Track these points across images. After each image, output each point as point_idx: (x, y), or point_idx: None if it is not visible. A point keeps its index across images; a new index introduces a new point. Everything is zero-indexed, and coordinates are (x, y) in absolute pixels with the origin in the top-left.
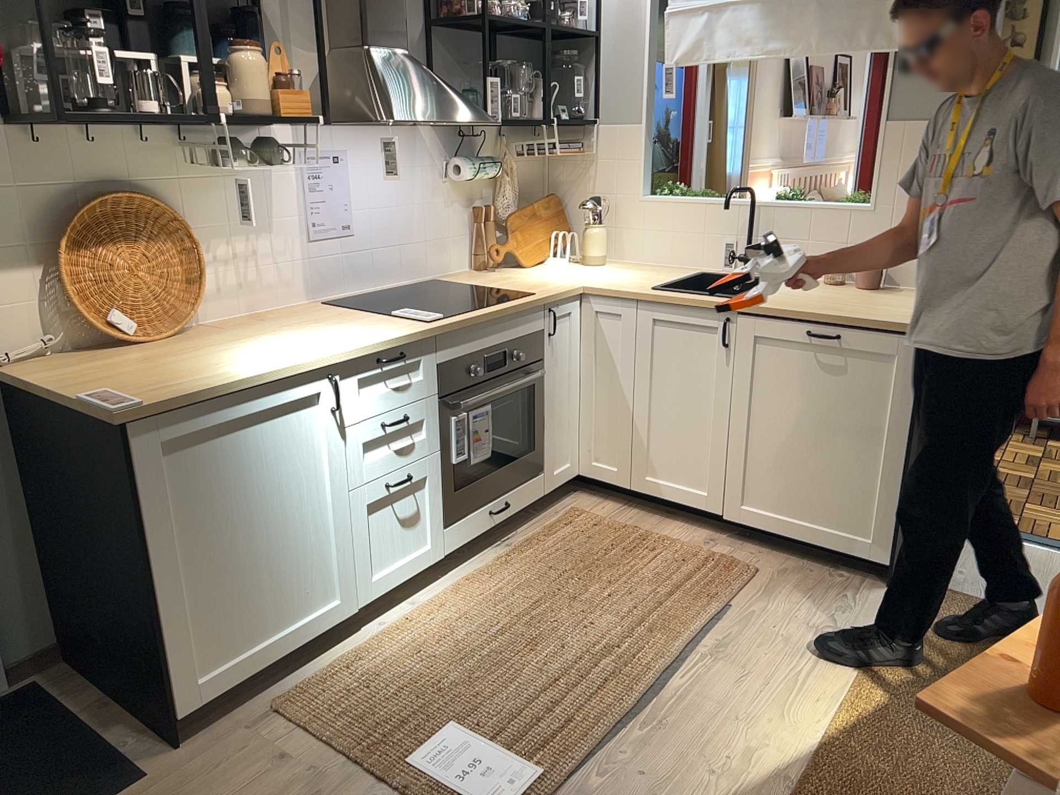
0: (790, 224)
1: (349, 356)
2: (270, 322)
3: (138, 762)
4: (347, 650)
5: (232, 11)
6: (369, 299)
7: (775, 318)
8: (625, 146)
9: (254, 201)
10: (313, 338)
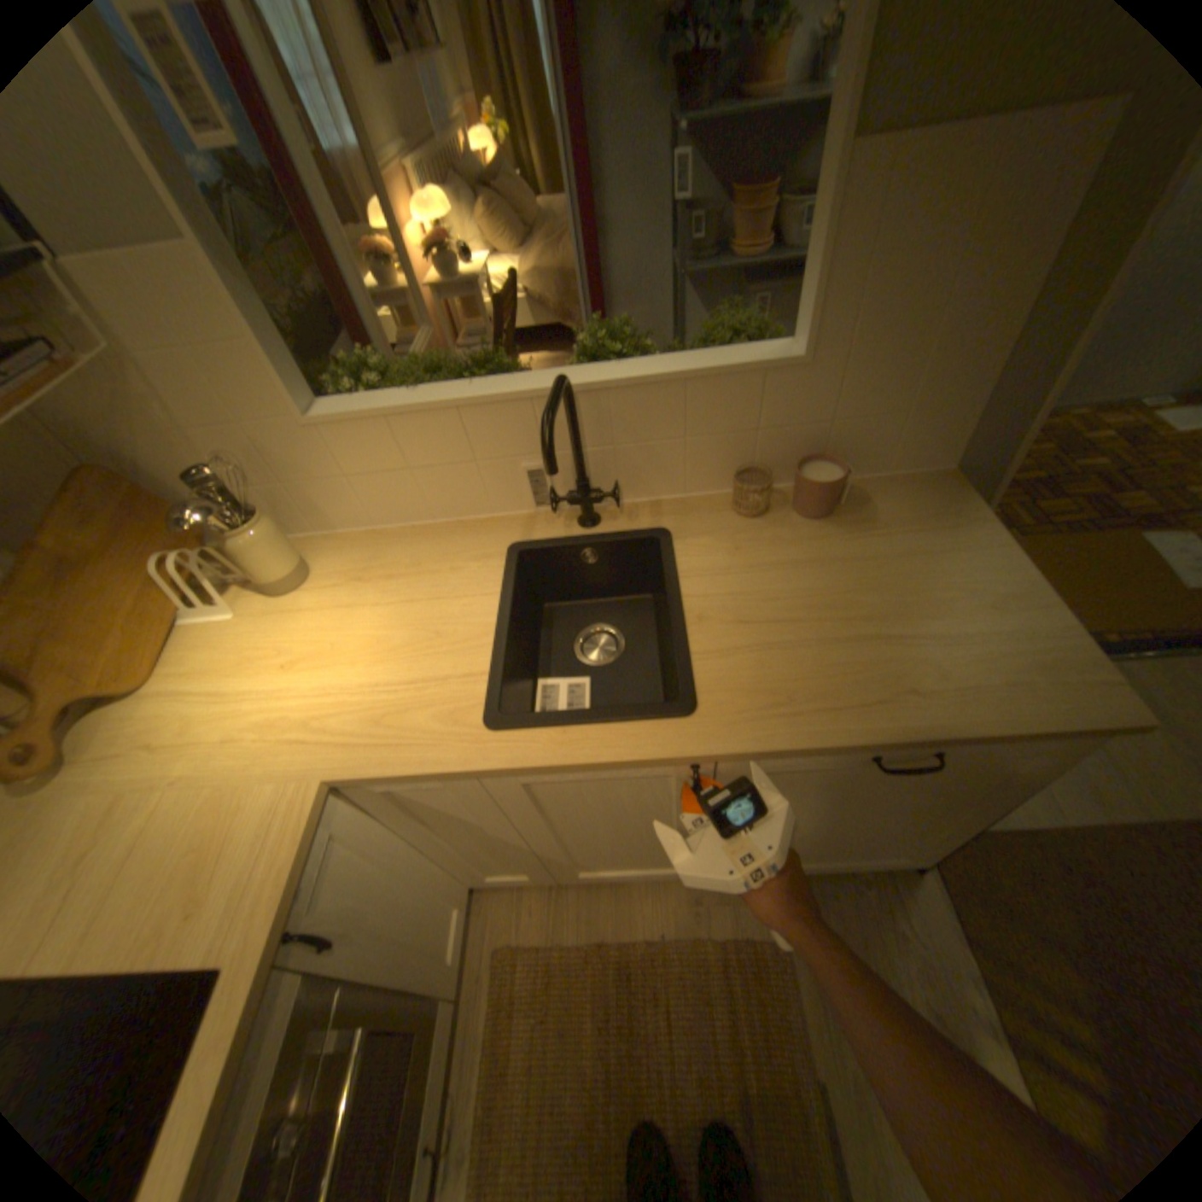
0: (641, 415)
1: None
2: None
3: None
4: None
5: None
6: None
7: (800, 753)
8: (175, 305)
9: None
10: None
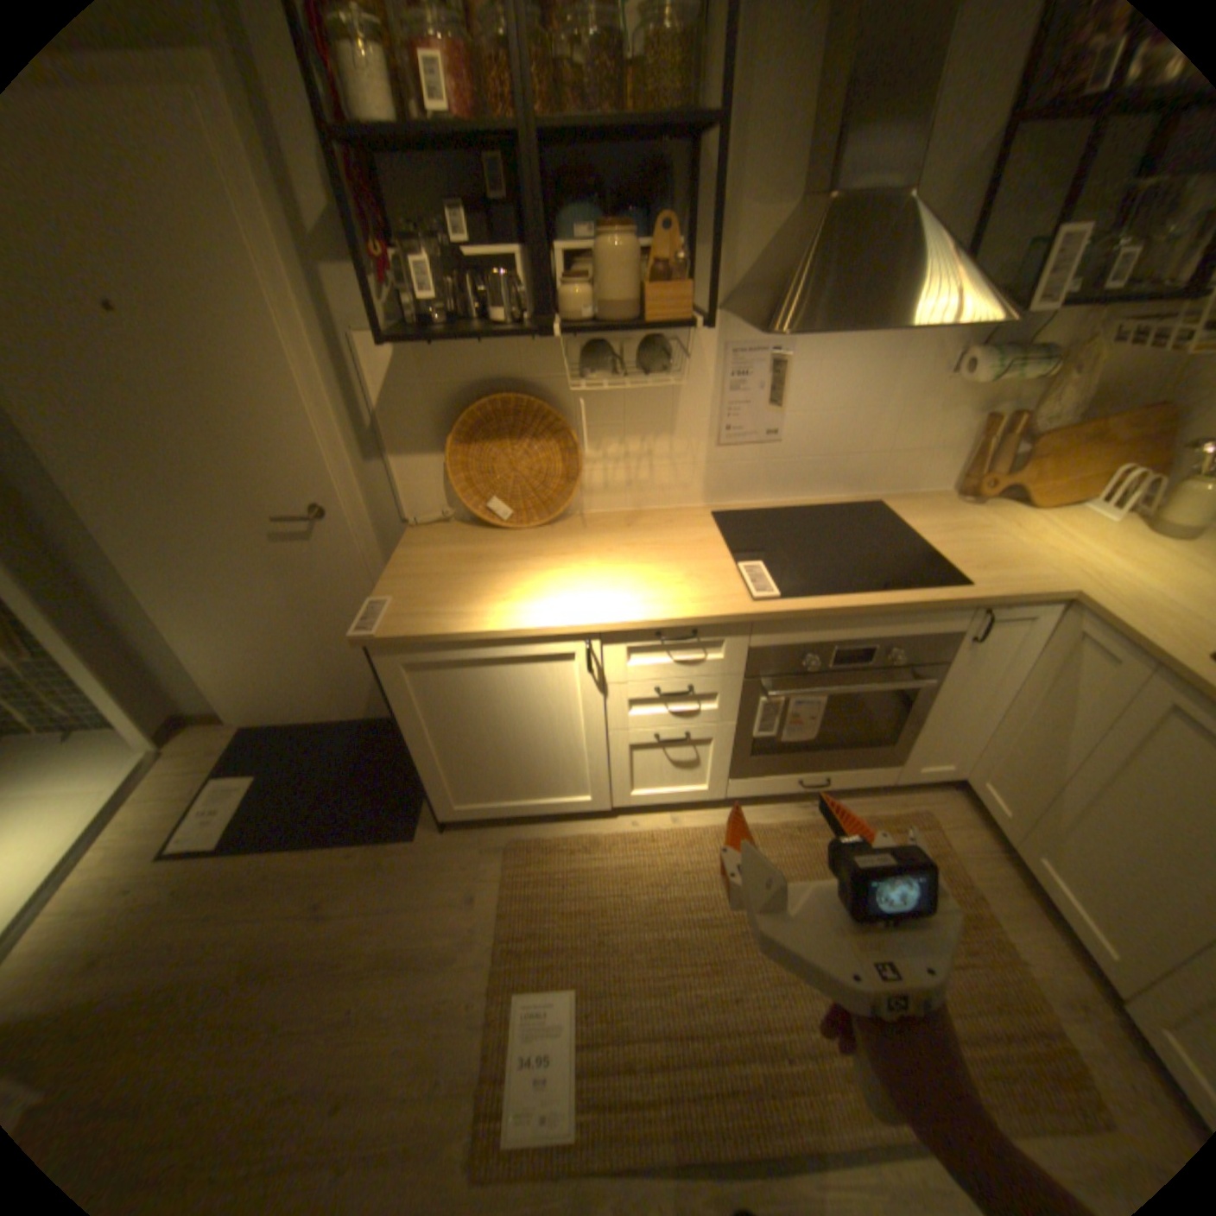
0: None
1: (613, 626)
2: (631, 529)
3: (419, 824)
4: (590, 829)
5: (660, 158)
6: (782, 509)
7: None
8: None
9: (656, 399)
10: (618, 579)
